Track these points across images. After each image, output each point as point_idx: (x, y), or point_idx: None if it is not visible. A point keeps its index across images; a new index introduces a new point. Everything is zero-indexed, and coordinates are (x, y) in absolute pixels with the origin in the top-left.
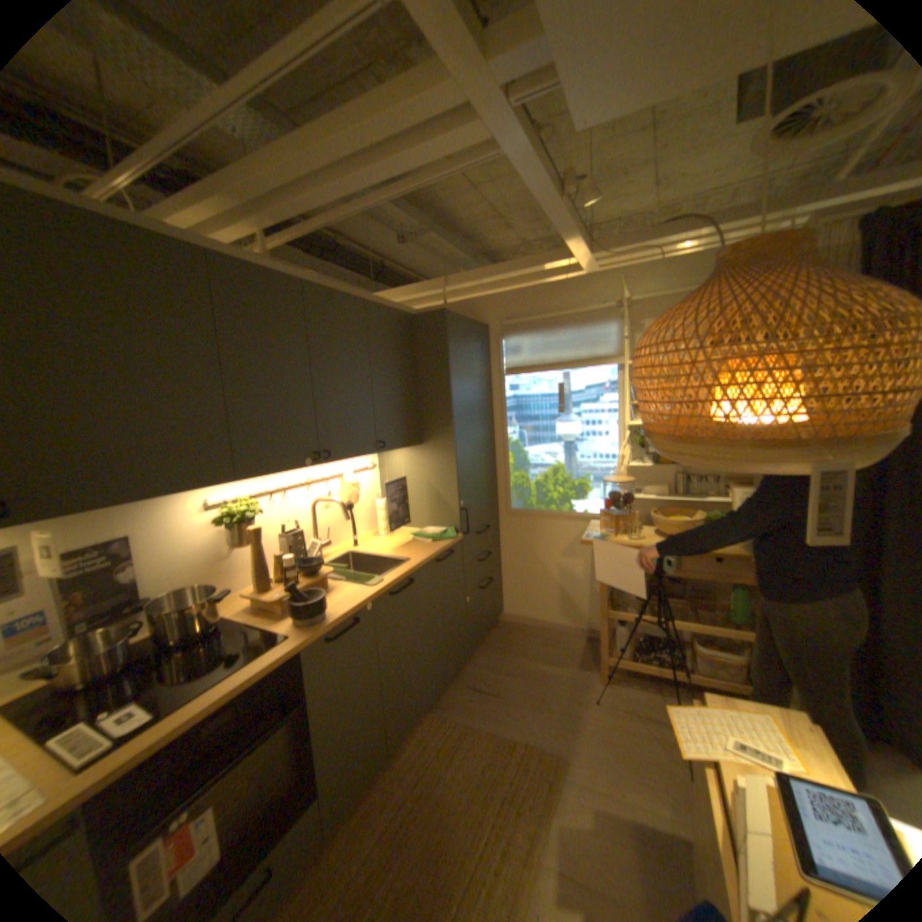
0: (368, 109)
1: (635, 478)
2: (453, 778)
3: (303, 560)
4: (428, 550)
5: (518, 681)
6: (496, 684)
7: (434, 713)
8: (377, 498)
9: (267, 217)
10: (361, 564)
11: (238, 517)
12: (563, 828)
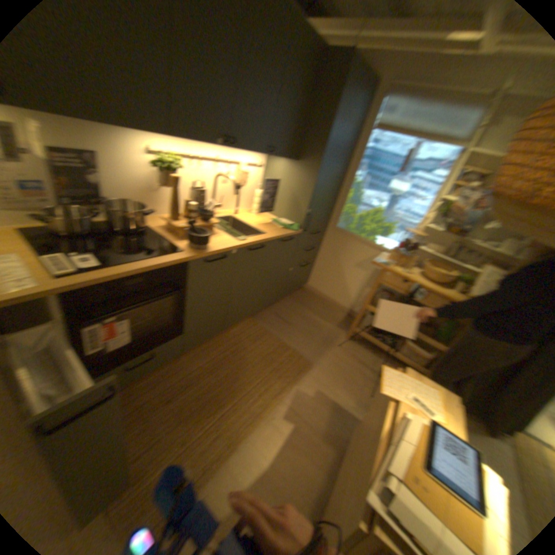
0: None
1: (425, 236)
2: (251, 350)
3: (201, 210)
4: (277, 233)
5: (301, 320)
6: (288, 317)
7: (251, 319)
8: (256, 188)
9: None
10: (234, 226)
11: (166, 166)
12: (298, 391)
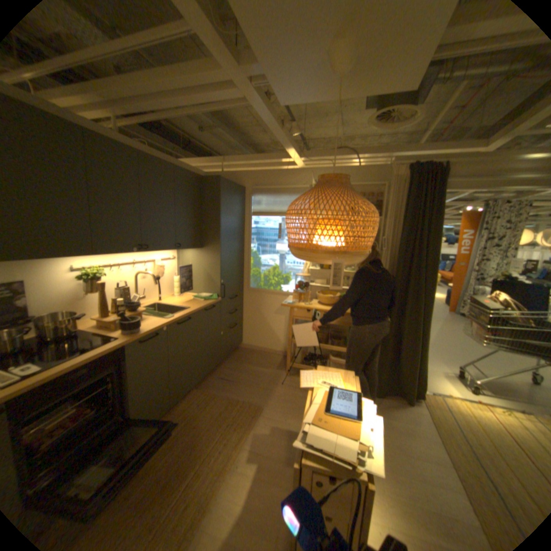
0: (180, 72)
1: (312, 276)
2: (203, 417)
3: (128, 303)
4: (200, 304)
5: (244, 375)
6: (232, 376)
7: (198, 390)
8: (174, 276)
9: (119, 110)
10: (162, 310)
11: (91, 277)
12: (255, 434)
